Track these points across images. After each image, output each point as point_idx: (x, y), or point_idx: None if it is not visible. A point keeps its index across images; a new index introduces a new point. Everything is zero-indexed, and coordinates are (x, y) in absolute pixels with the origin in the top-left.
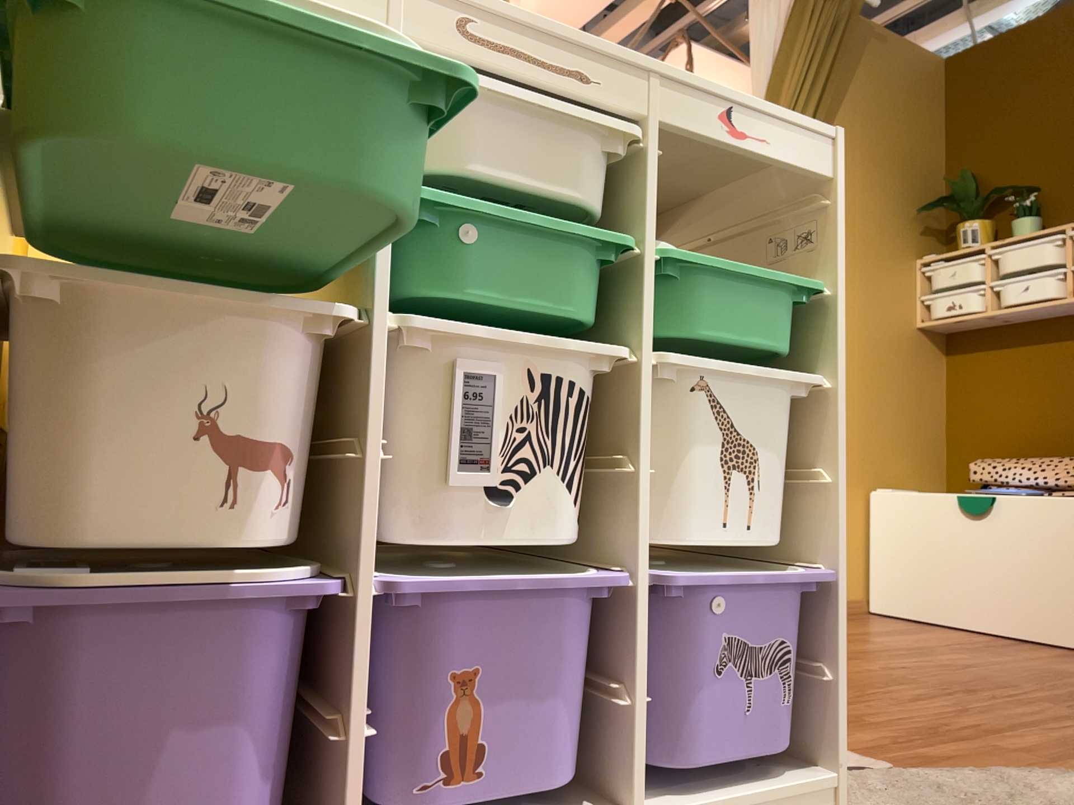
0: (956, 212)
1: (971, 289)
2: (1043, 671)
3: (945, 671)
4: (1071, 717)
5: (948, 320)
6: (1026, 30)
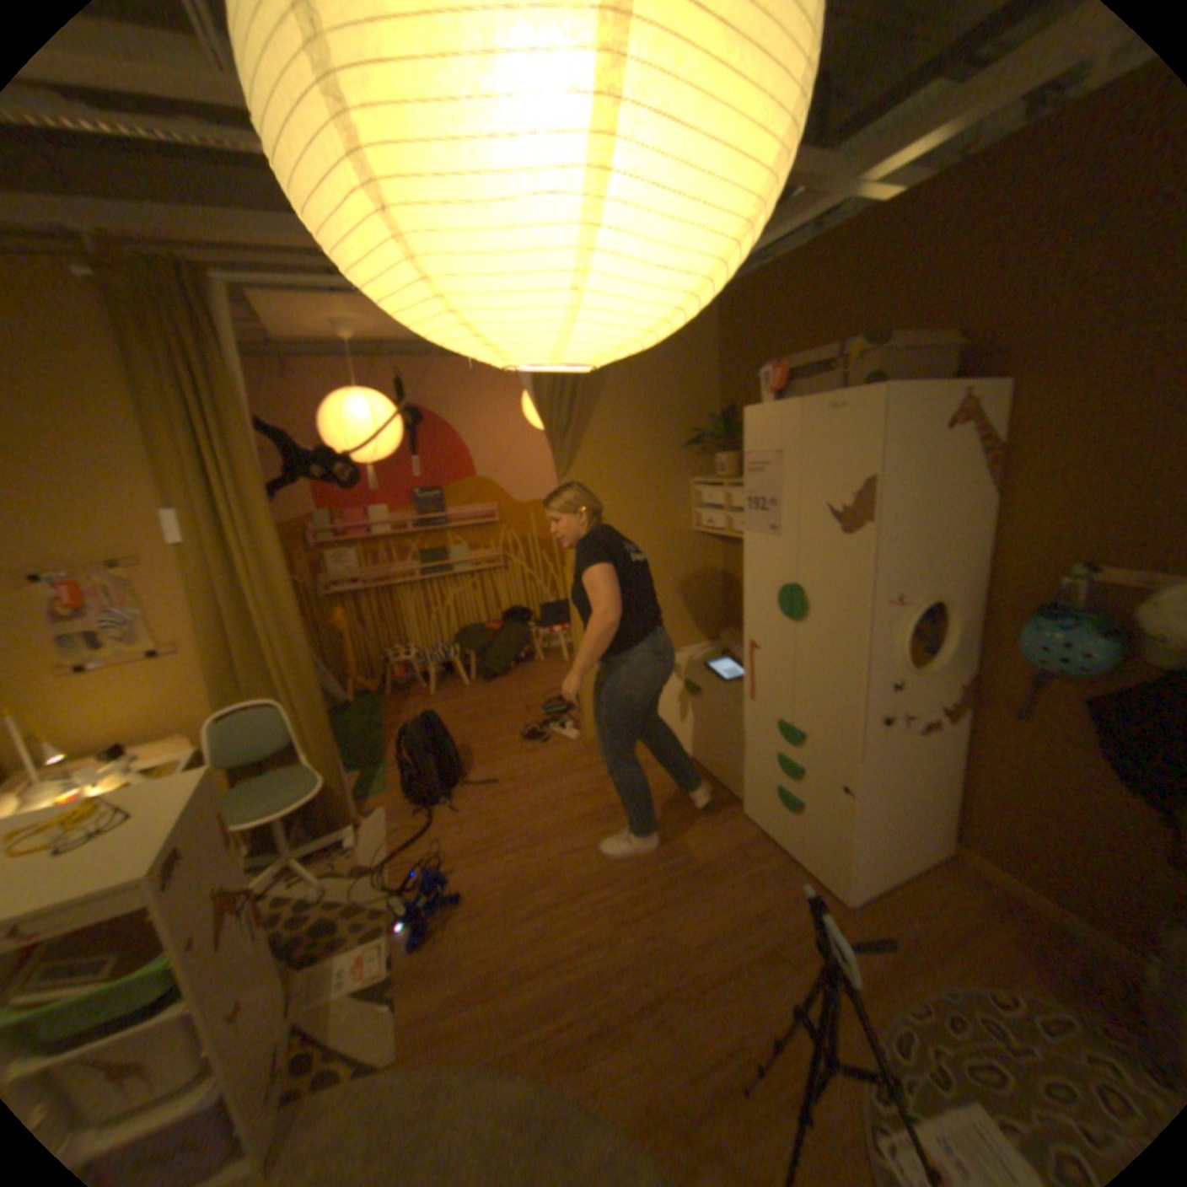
0: (718, 443)
1: (722, 513)
2: (665, 857)
3: (595, 866)
4: (596, 958)
5: (711, 532)
6: (771, 266)
